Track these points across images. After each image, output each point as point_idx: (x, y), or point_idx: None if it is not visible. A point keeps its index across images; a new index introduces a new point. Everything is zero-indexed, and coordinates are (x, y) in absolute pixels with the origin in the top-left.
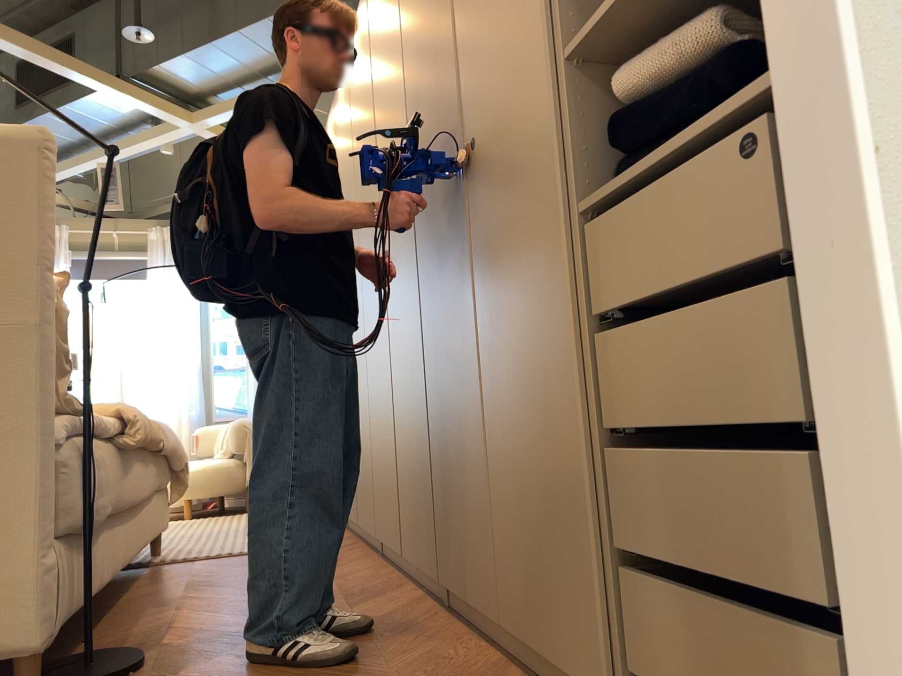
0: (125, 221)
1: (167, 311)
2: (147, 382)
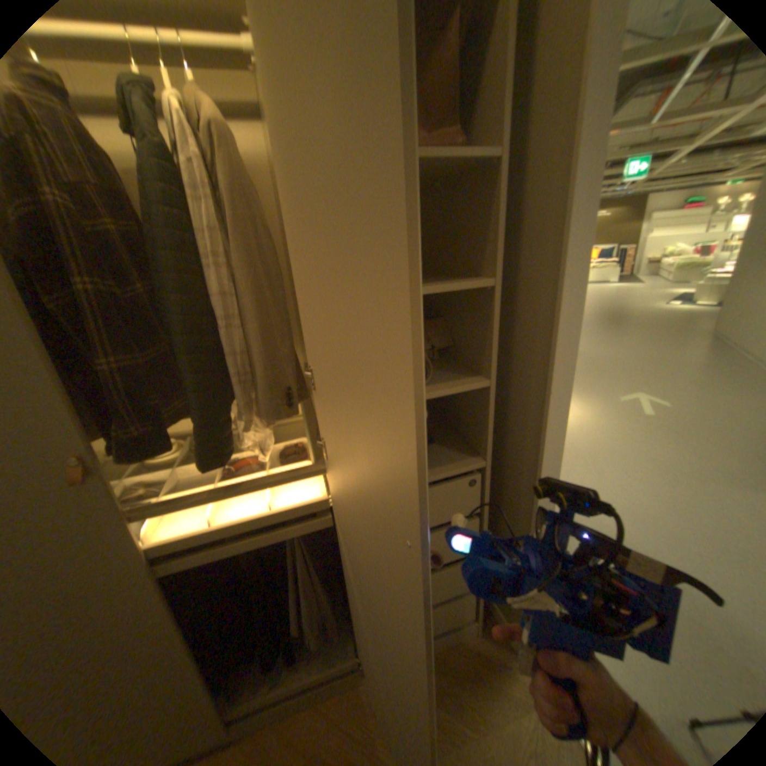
0: None
1: None
2: None
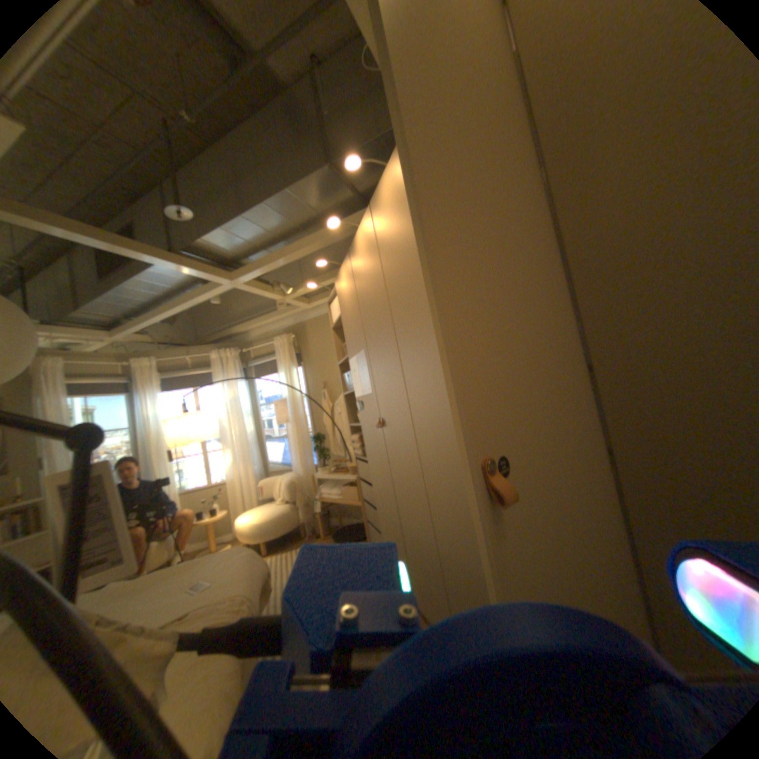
0: (192, 347)
1: (228, 404)
2: (221, 452)
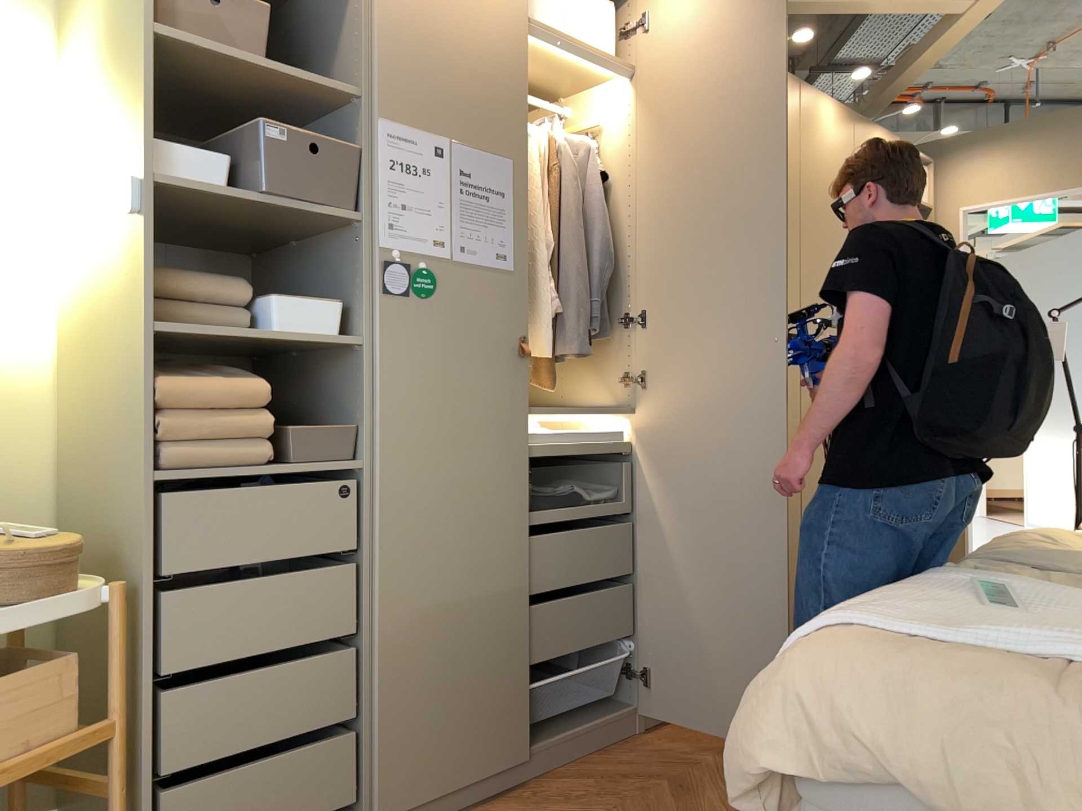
0: None
1: None
2: None
